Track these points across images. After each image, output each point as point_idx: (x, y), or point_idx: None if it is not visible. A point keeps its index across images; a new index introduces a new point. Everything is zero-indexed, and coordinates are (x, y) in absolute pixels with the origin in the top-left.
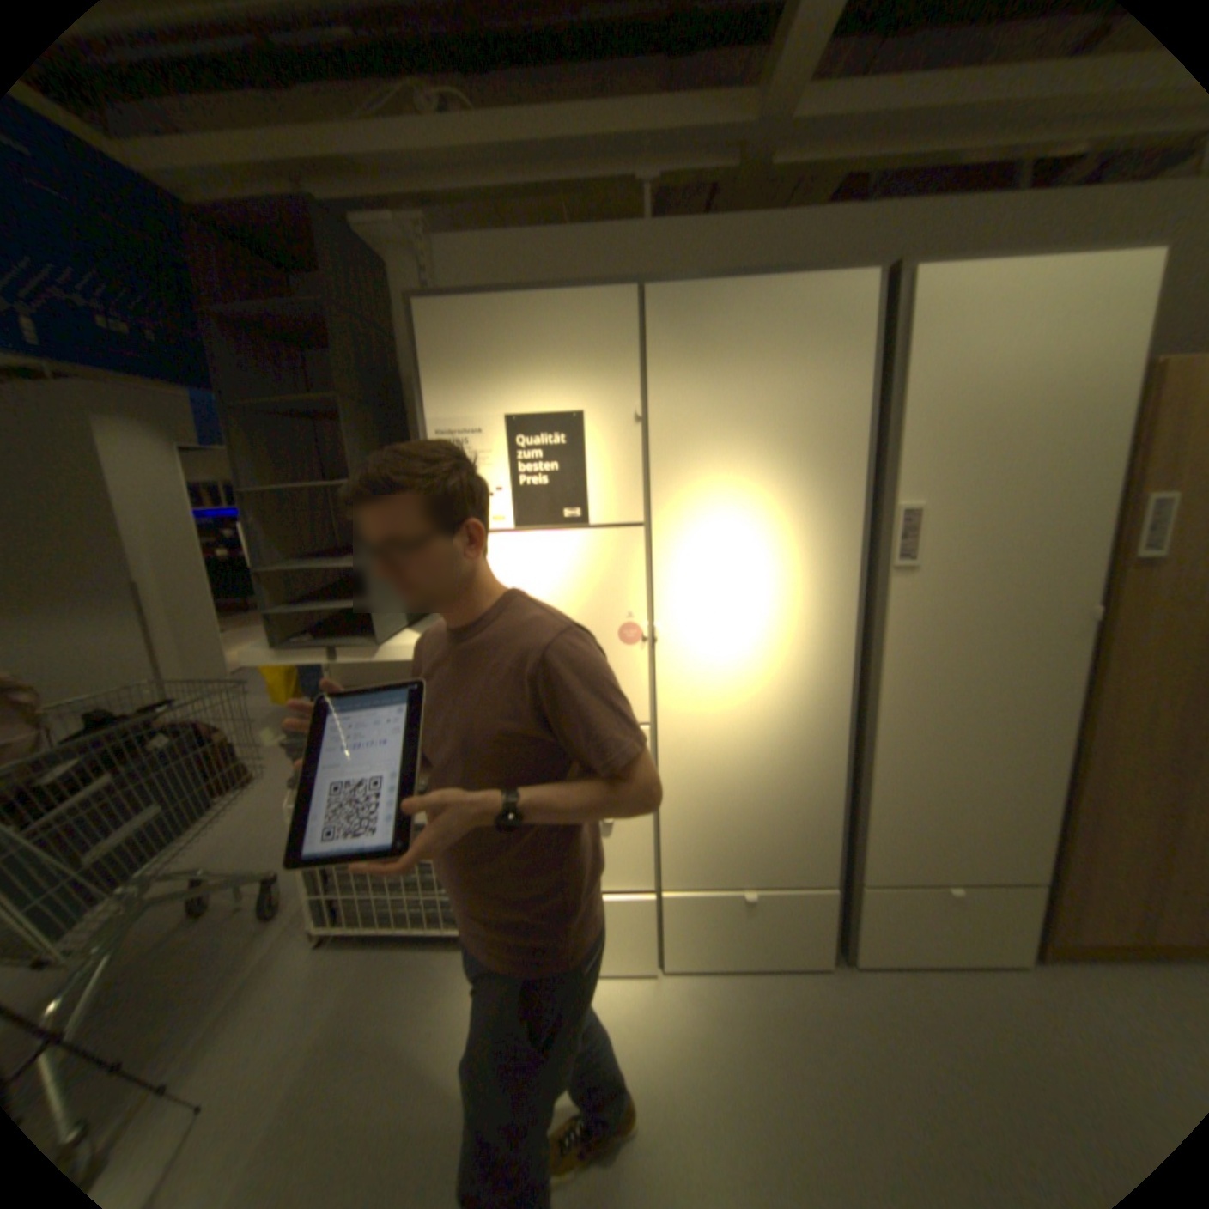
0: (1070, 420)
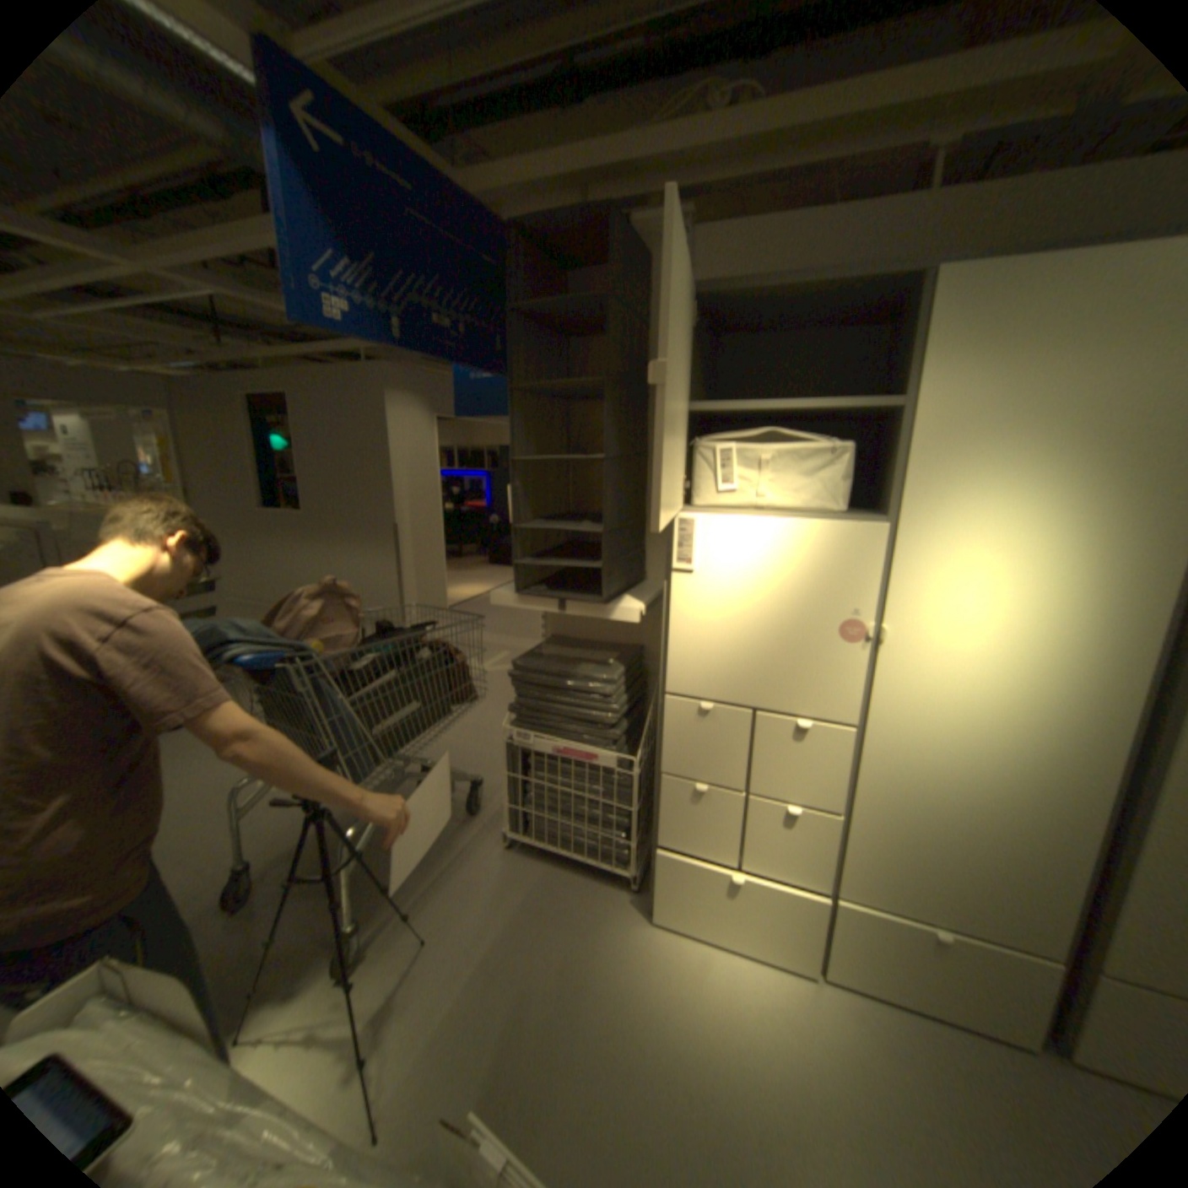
0: None
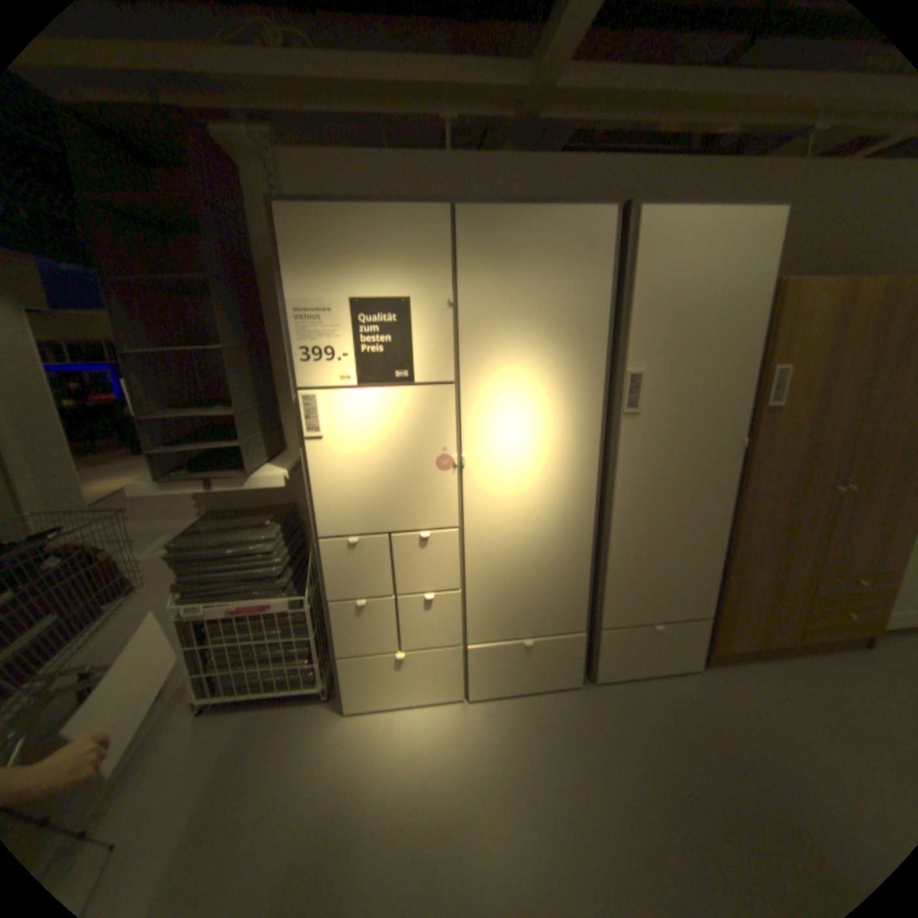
0: (733, 316)
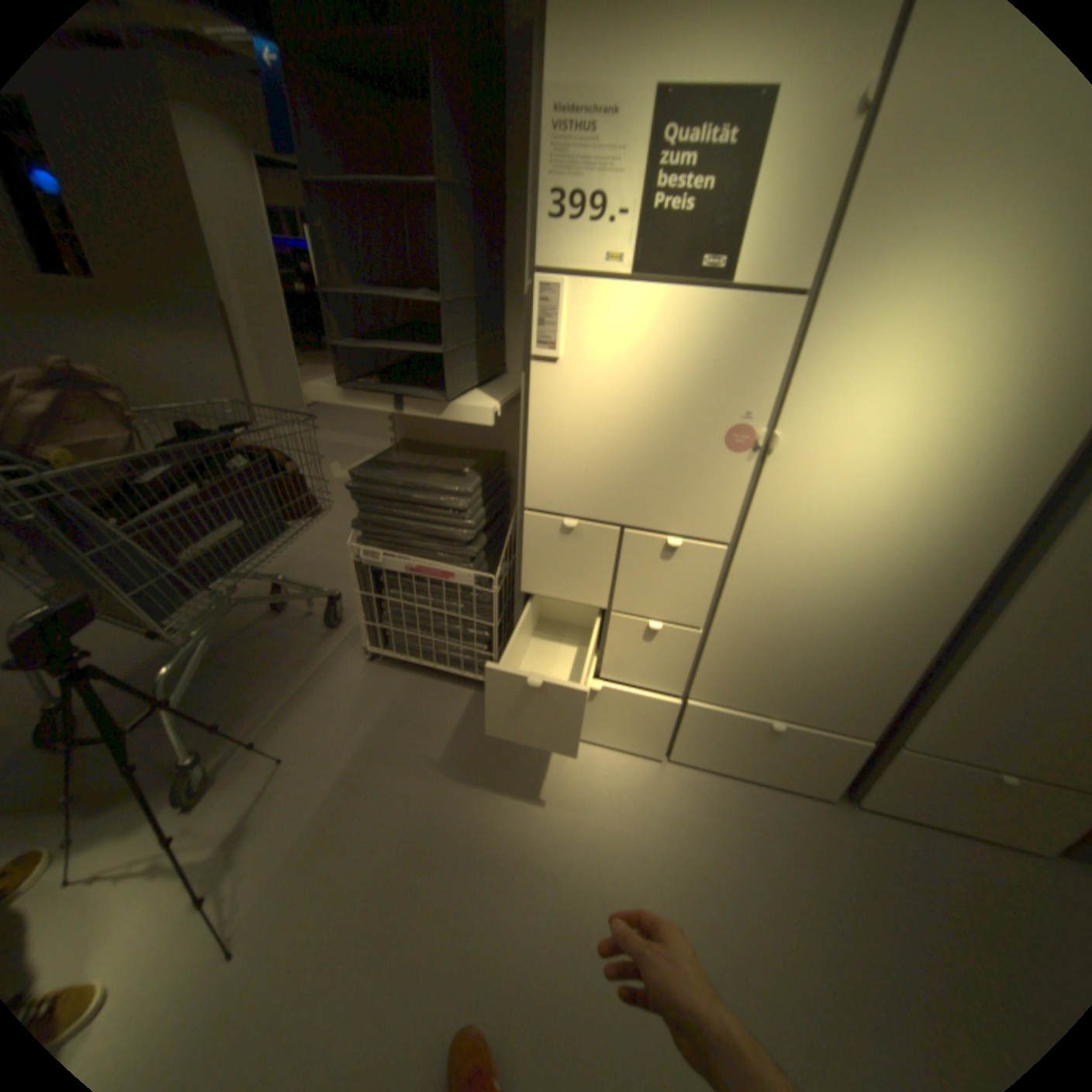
0: None
